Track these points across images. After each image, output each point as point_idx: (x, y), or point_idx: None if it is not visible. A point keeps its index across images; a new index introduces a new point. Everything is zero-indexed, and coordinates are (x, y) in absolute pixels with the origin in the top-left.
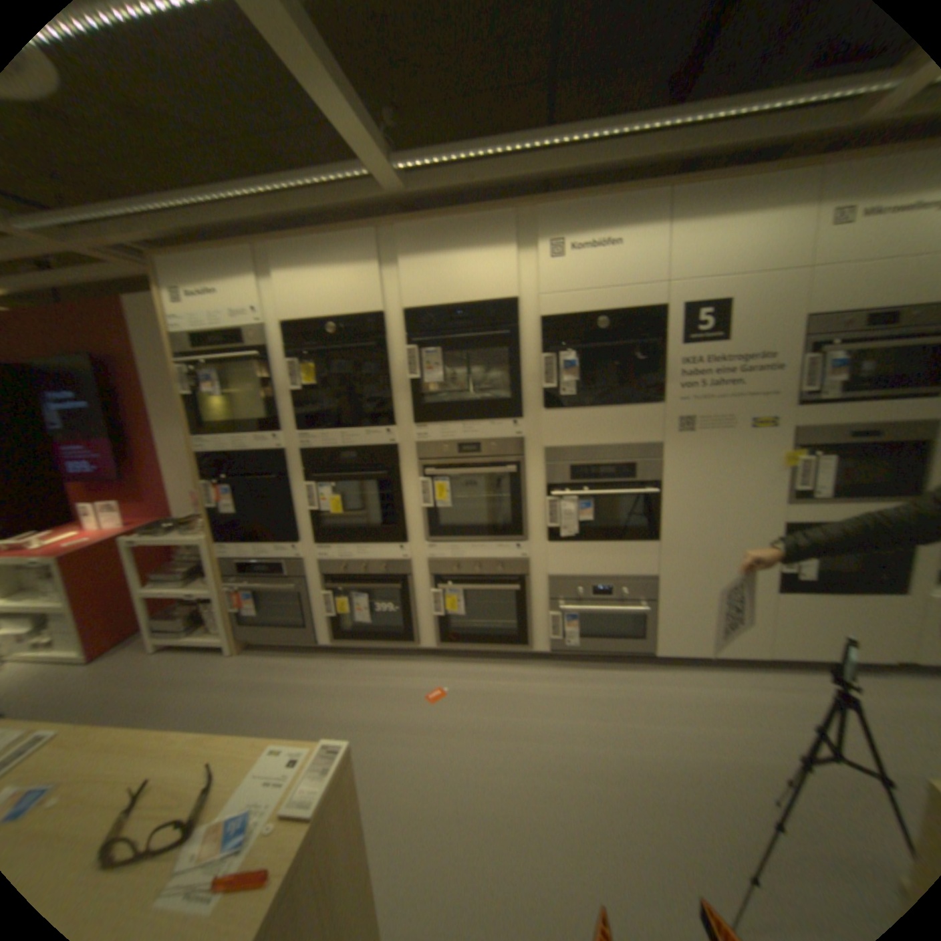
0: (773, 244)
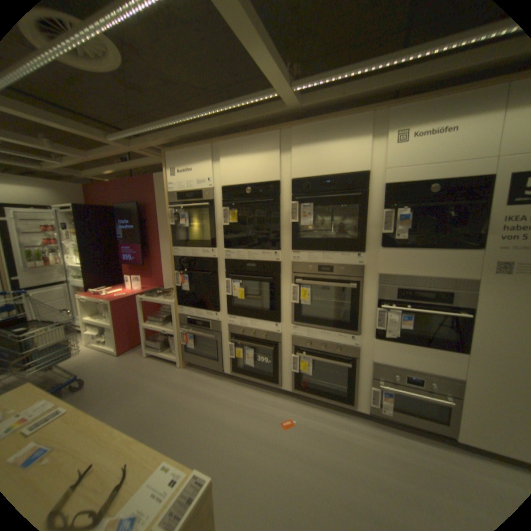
0: None
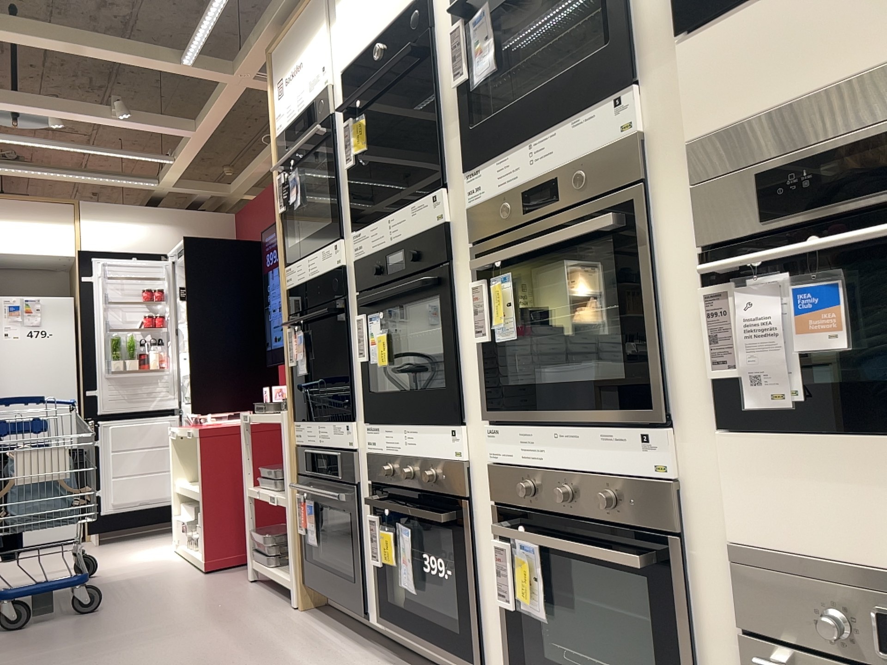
0: None
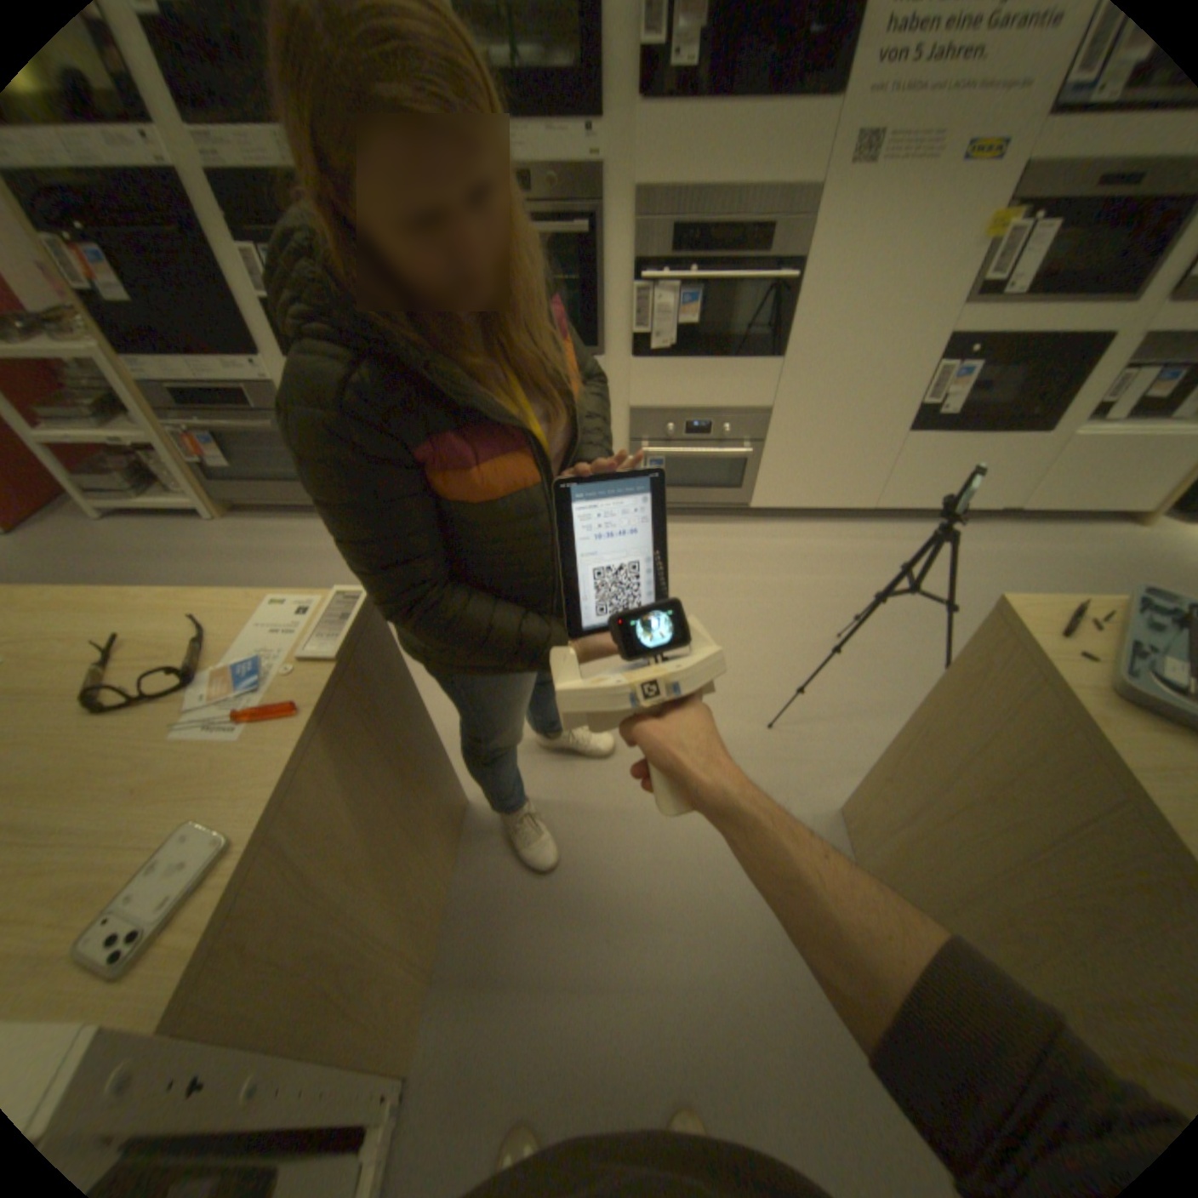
0: None
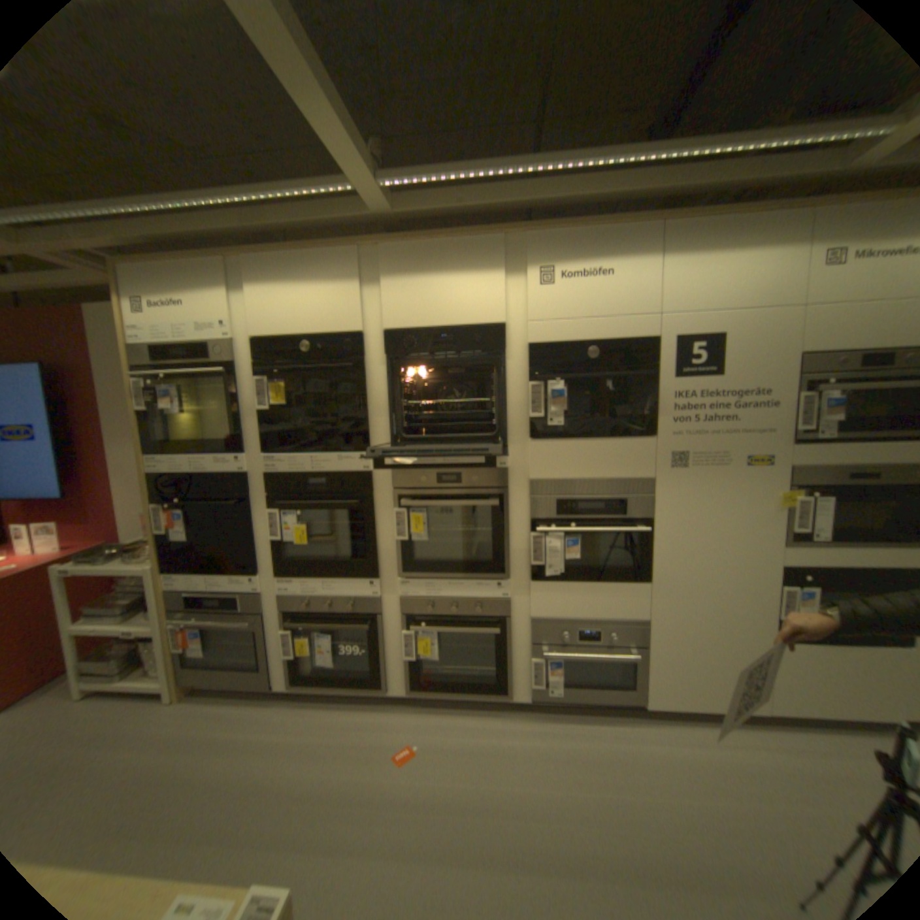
0: (767, 282)
